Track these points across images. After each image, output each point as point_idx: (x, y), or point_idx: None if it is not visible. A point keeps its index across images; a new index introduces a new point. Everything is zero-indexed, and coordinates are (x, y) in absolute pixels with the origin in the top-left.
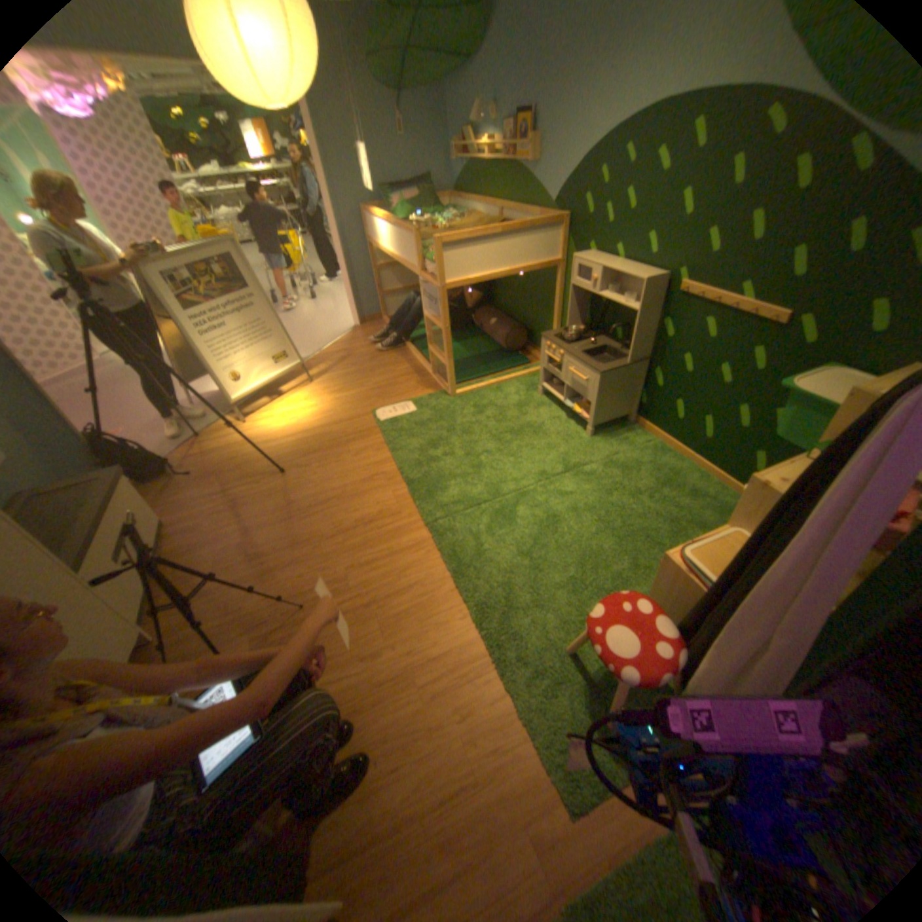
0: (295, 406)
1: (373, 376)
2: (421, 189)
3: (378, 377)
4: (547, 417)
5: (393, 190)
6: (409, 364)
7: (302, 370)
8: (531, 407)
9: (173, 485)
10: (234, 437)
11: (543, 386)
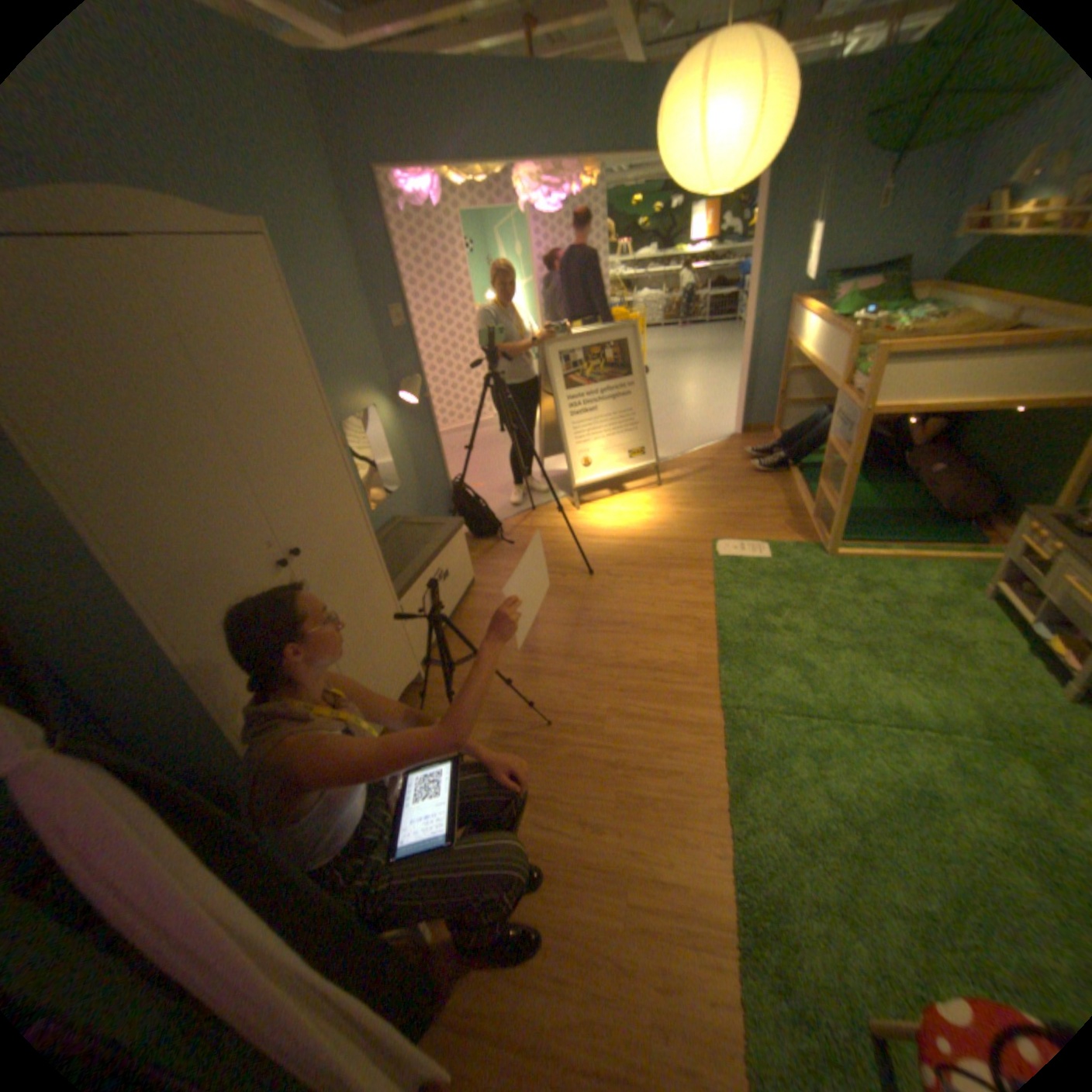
0: (631, 508)
1: (732, 498)
2: (889, 277)
3: (738, 501)
4: (989, 638)
5: (845, 278)
6: (785, 496)
7: (655, 471)
8: (962, 611)
9: (496, 550)
10: (562, 522)
11: (1001, 587)
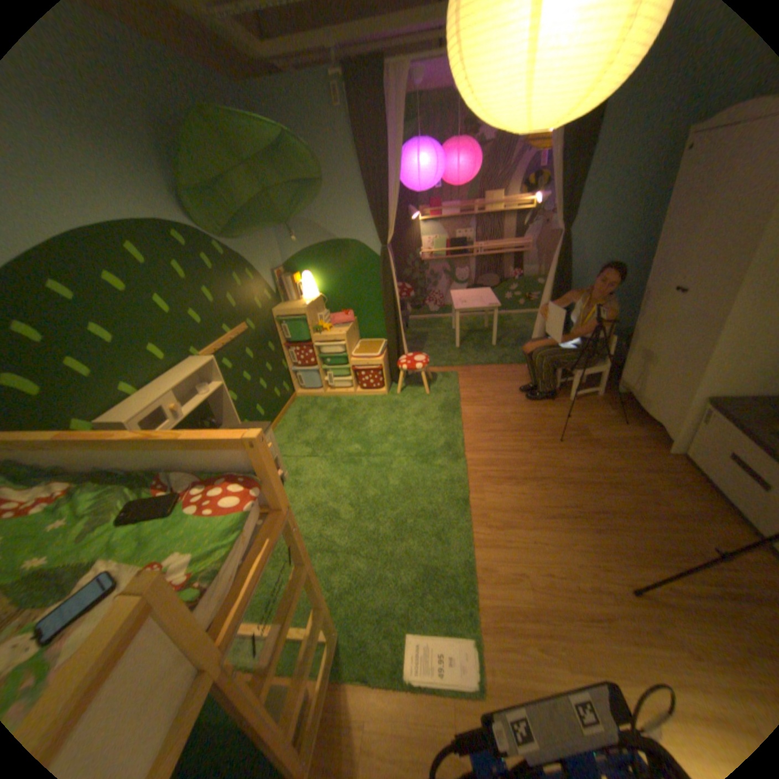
0: None
1: None
2: None
3: None
4: None
5: None
6: None
7: None
8: None
9: None
10: None
11: None
